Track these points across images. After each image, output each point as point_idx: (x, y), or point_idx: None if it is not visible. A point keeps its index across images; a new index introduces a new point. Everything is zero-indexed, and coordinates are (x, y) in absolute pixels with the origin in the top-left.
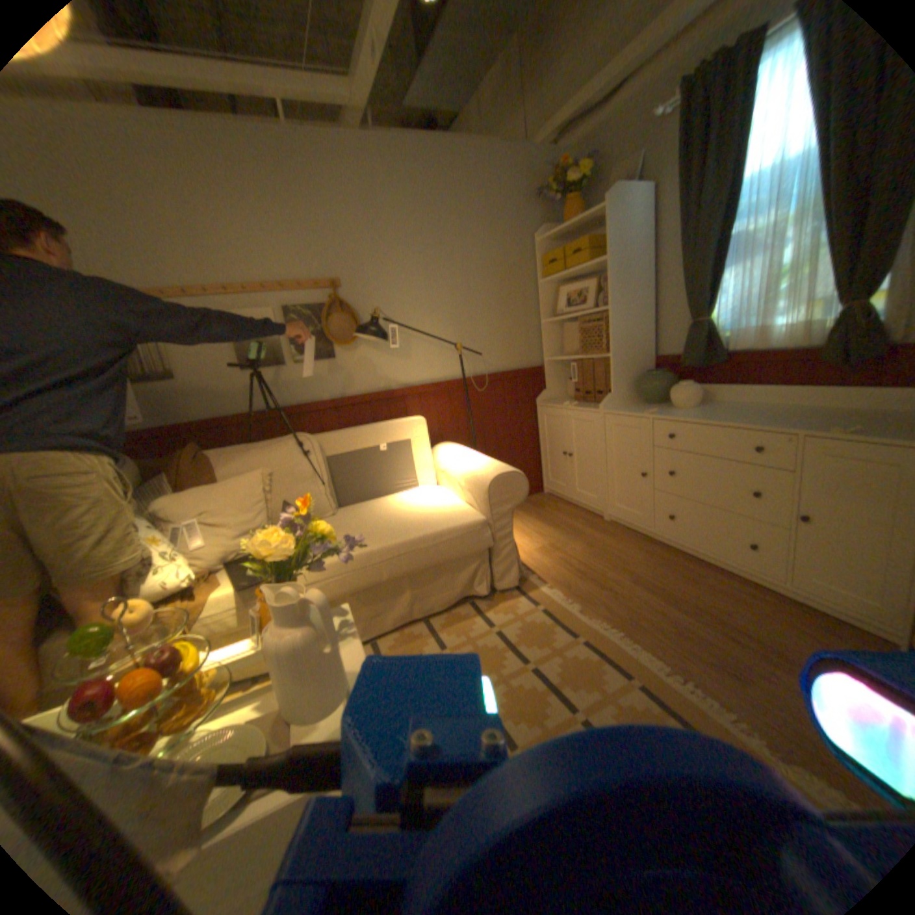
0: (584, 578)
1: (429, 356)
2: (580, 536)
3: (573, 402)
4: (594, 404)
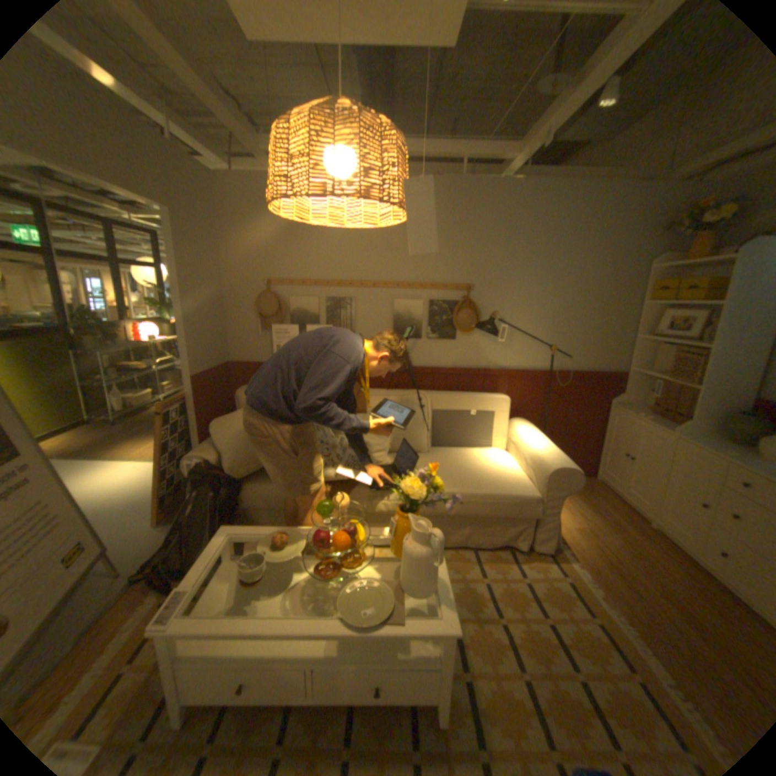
0: (615, 572)
1: (526, 350)
2: (622, 533)
3: (650, 415)
4: (671, 424)
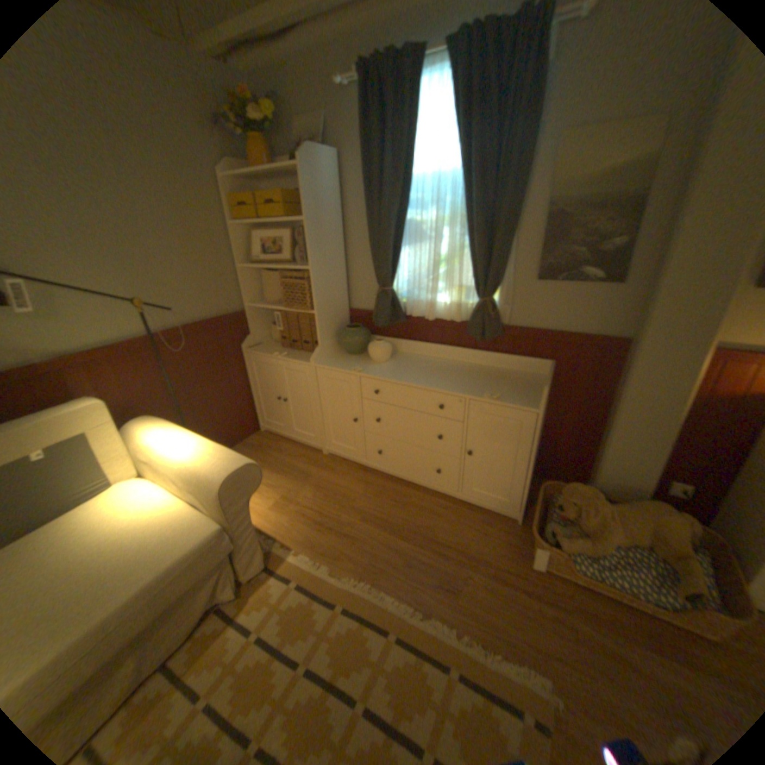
0: (322, 529)
1: (95, 313)
2: (308, 478)
3: (282, 349)
4: (303, 353)
